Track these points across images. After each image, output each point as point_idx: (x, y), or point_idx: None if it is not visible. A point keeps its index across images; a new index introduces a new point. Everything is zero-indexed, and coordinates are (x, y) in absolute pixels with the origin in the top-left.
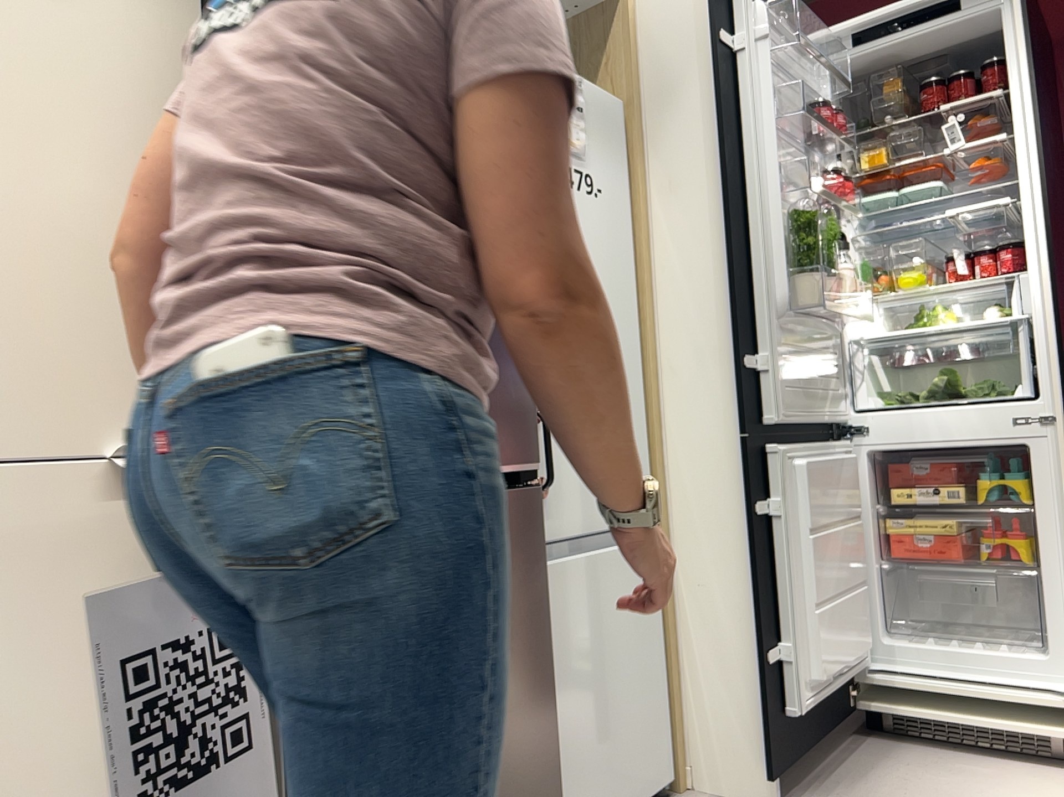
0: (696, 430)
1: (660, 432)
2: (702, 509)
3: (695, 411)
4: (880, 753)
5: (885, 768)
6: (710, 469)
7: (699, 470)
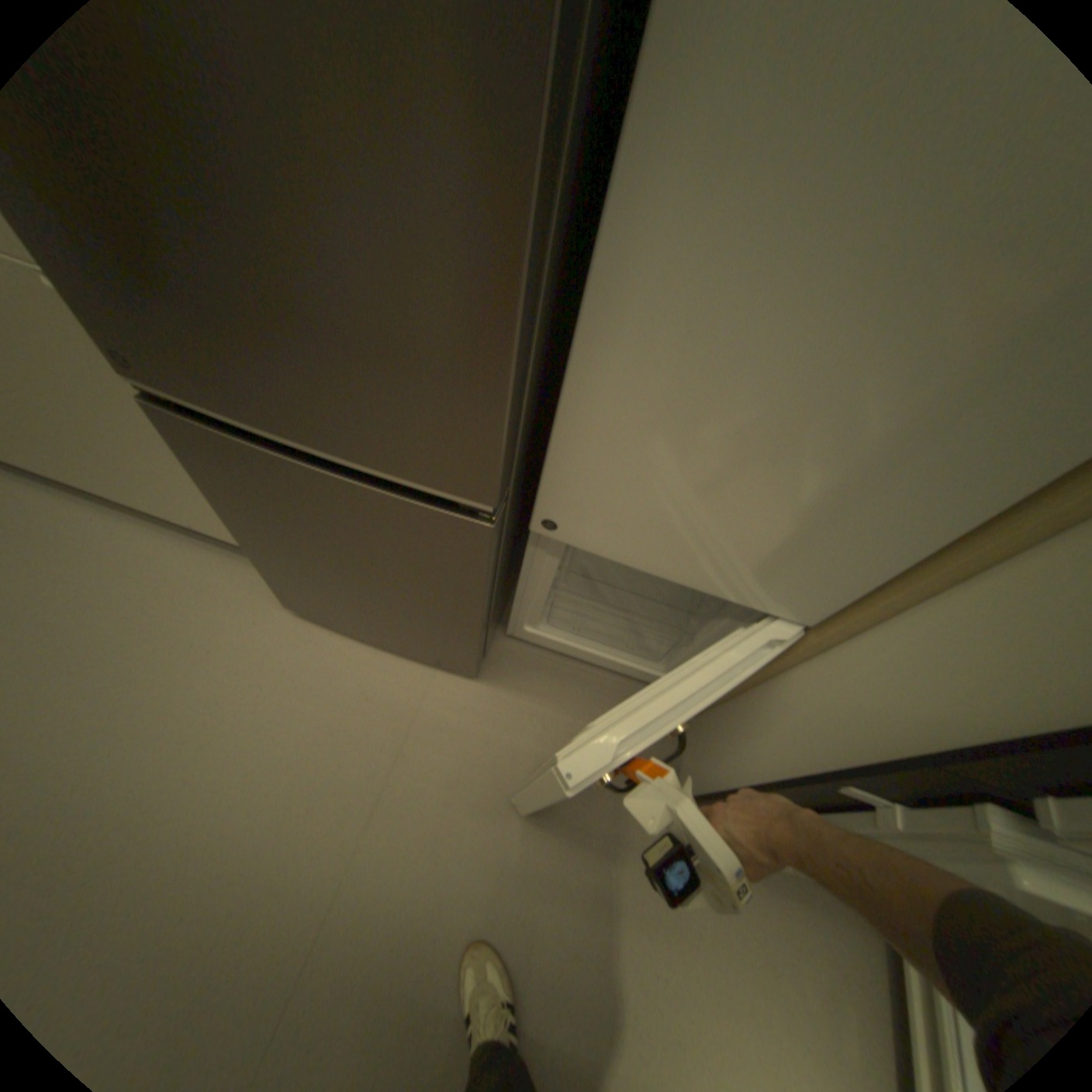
0: (968, 645)
1: (941, 579)
2: (856, 687)
3: (1006, 630)
4: (836, 907)
5: (802, 914)
6: (908, 686)
7: (905, 668)
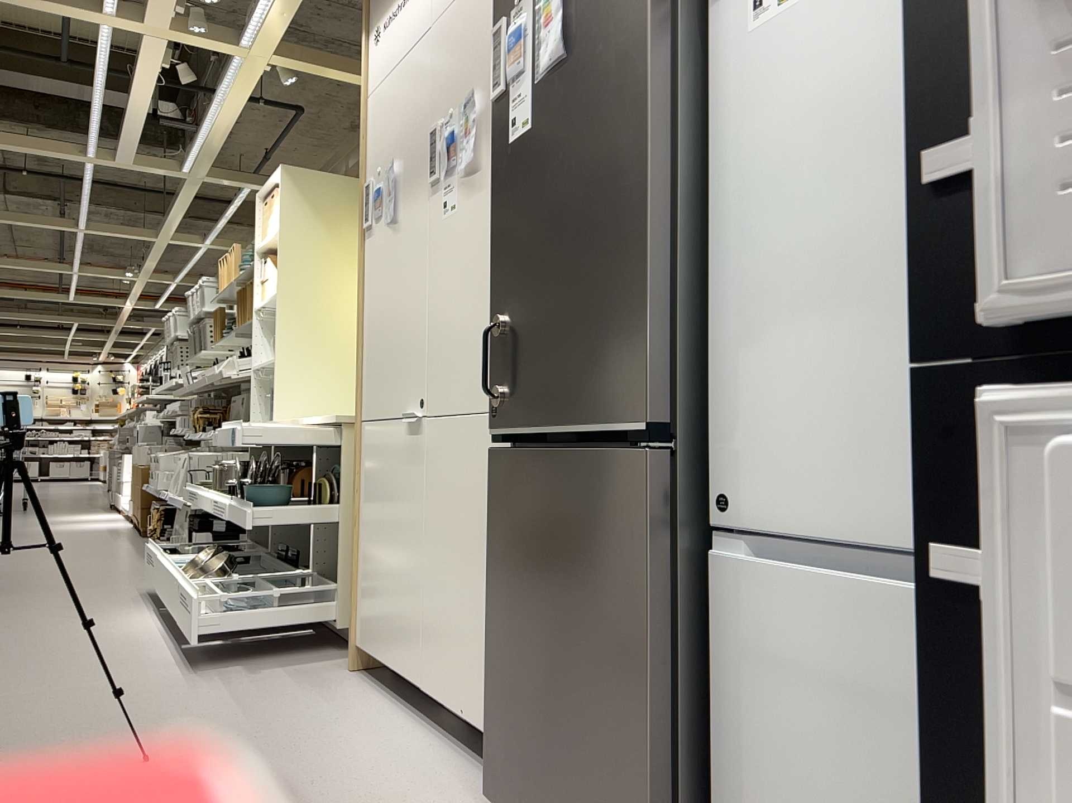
0: None
1: None
2: None
3: None
4: None
5: None
6: None
7: None
